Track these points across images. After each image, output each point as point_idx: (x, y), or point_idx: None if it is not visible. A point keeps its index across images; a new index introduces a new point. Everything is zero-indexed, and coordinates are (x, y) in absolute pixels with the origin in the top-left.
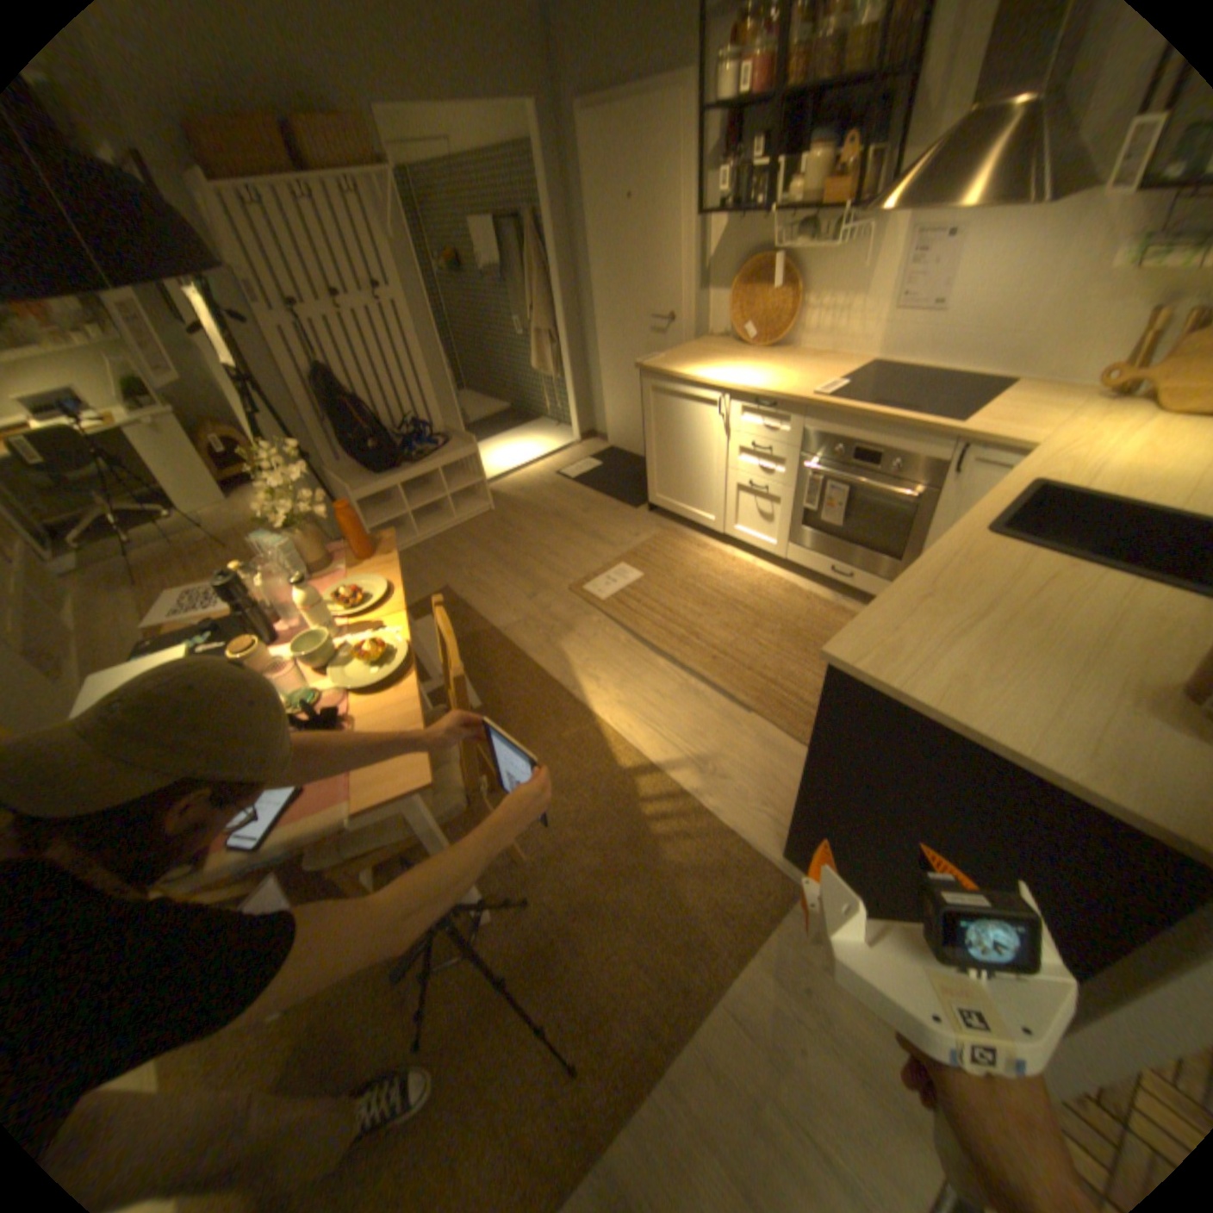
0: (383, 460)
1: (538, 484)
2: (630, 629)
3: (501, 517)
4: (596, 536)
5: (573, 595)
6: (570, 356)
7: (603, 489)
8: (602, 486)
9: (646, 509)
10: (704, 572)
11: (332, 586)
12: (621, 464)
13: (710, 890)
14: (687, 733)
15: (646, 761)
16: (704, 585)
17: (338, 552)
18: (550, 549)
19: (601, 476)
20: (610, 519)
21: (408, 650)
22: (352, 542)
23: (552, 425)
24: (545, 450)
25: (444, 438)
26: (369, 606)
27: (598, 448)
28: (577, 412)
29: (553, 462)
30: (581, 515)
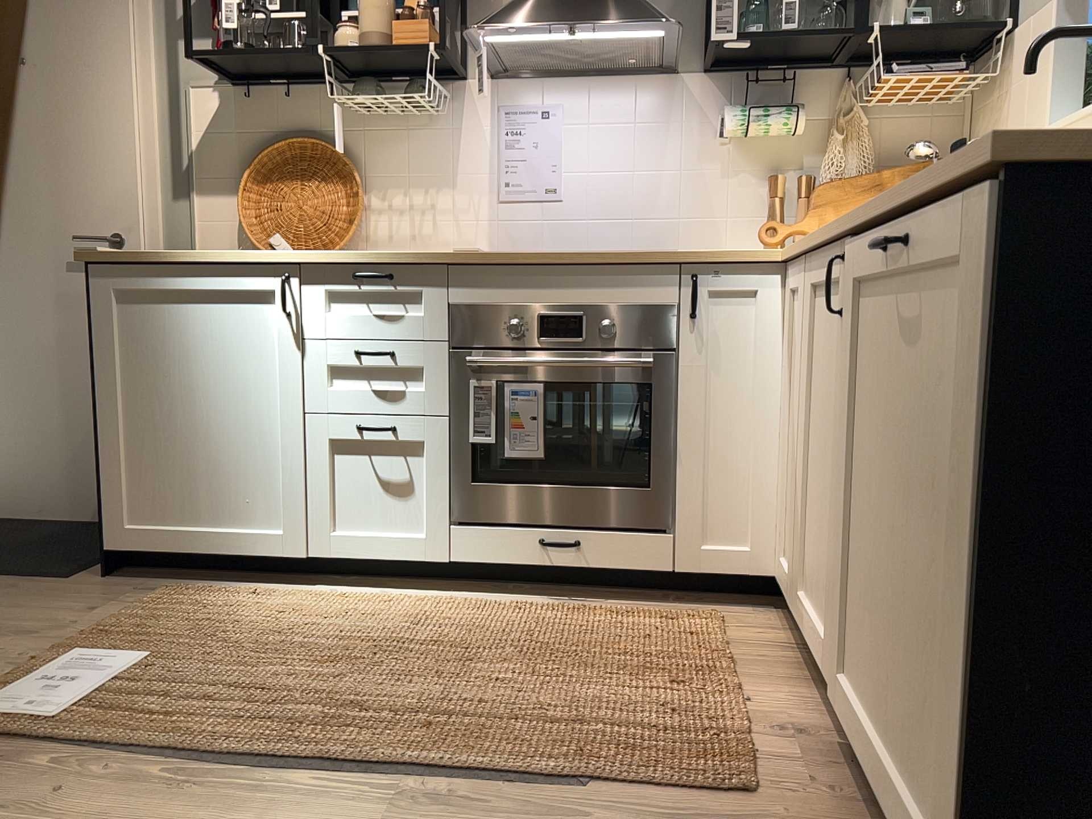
0: None
1: None
2: (173, 753)
3: None
4: None
5: None
6: None
7: None
8: None
9: (94, 575)
10: (299, 623)
11: None
12: None
13: None
14: None
15: None
16: (315, 639)
17: None
18: None
19: None
20: (2, 602)
21: None
22: None
23: None
24: None
25: None
26: None
27: None
28: None
29: None
30: None
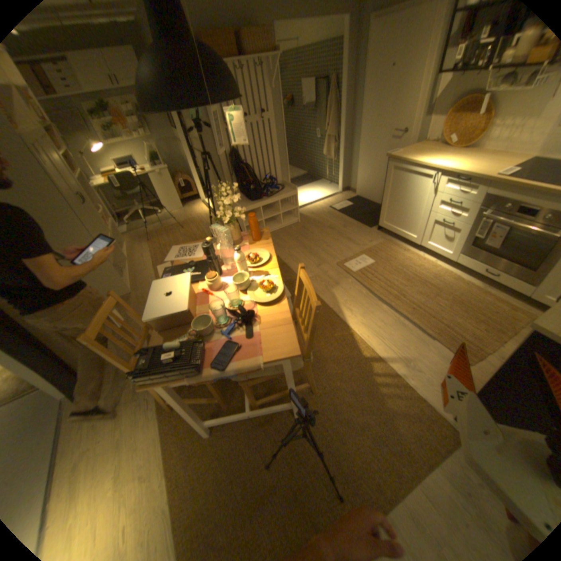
0: (254, 195)
1: (320, 211)
2: (368, 288)
3: (302, 226)
4: (350, 240)
5: (338, 268)
6: (343, 149)
7: (353, 217)
8: (352, 215)
9: (375, 229)
10: (408, 264)
11: (243, 252)
12: (363, 205)
13: (412, 428)
14: (399, 345)
15: (377, 355)
16: (408, 271)
17: (244, 237)
18: (326, 244)
19: (352, 210)
20: (357, 232)
21: (283, 288)
22: (249, 233)
23: (327, 183)
24: (323, 195)
25: (281, 186)
26: (261, 264)
27: (350, 196)
28: (341, 177)
29: (327, 201)
30: (342, 228)
